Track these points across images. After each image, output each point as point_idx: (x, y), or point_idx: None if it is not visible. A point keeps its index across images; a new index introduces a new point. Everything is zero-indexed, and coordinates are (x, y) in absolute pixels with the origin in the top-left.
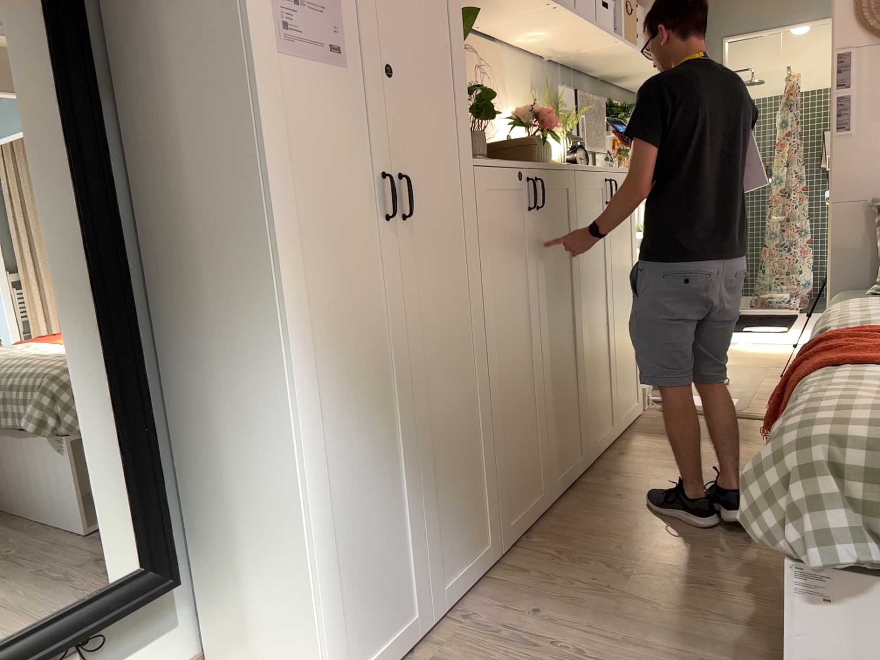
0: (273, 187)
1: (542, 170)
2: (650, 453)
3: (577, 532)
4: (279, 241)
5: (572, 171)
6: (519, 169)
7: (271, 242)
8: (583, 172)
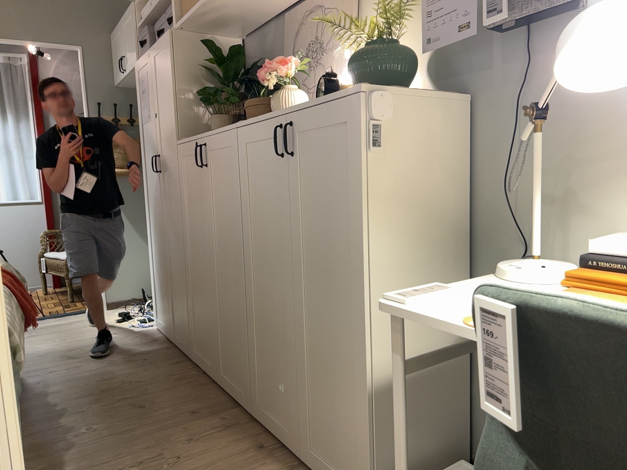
0: (142, 163)
1: (208, 137)
2: (240, 466)
3: (181, 386)
4: (143, 178)
5: (233, 130)
6: (194, 141)
7: (142, 178)
8: (246, 127)
